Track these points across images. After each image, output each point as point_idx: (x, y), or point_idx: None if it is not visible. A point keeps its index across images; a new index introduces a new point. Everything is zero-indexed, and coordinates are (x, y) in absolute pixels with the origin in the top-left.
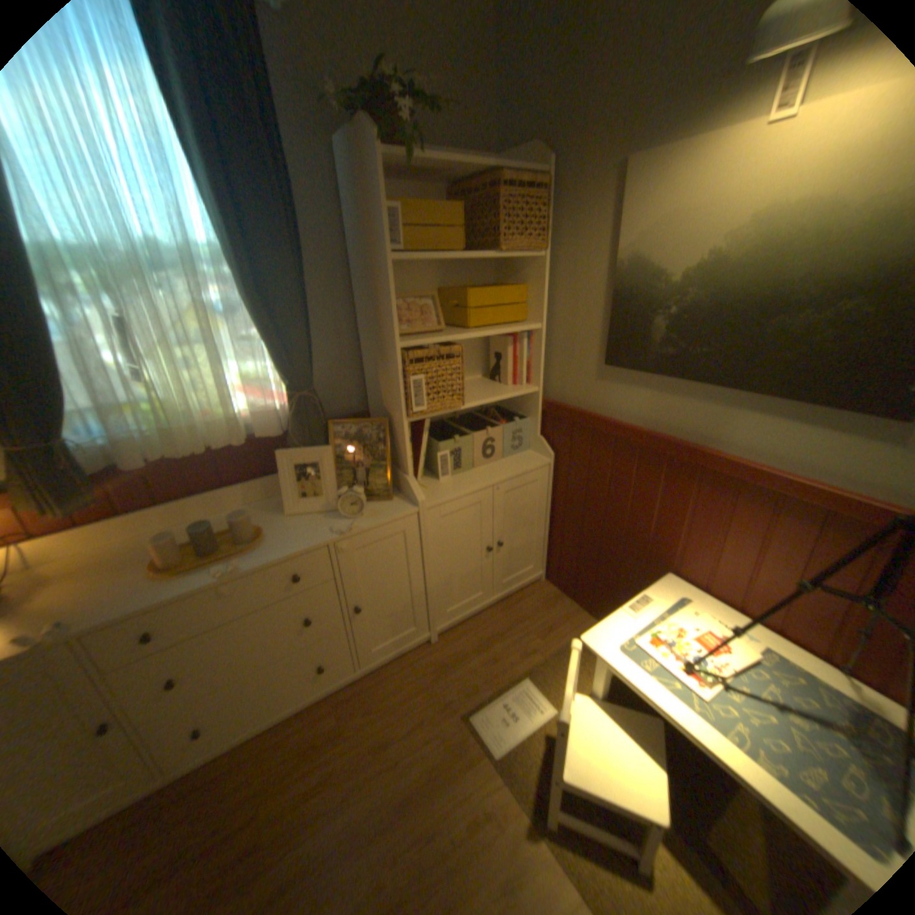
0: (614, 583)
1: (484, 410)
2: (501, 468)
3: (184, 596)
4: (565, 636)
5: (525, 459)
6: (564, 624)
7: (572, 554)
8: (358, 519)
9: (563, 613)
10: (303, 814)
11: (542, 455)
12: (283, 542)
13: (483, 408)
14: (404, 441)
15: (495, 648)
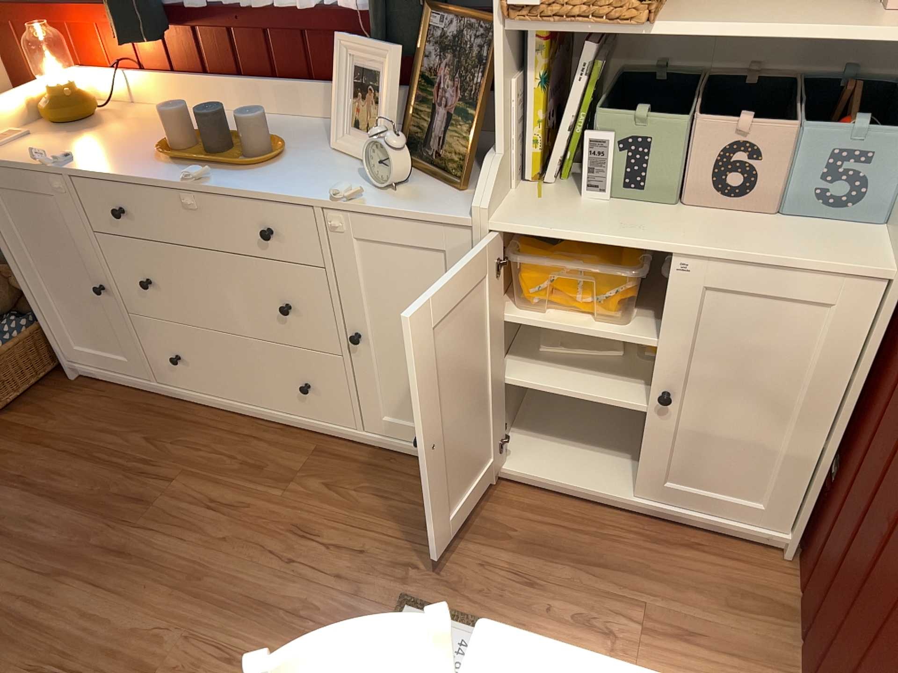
0: (858, 669)
1: (849, 81)
2: (744, 229)
3: (152, 184)
4: (699, 671)
5: (839, 238)
6: (726, 654)
7: (846, 538)
8: (379, 191)
9: (752, 637)
10: (193, 516)
11: (897, 249)
12: (281, 175)
13: (848, 75)
14: (500, 71)
15: (559, 568)
